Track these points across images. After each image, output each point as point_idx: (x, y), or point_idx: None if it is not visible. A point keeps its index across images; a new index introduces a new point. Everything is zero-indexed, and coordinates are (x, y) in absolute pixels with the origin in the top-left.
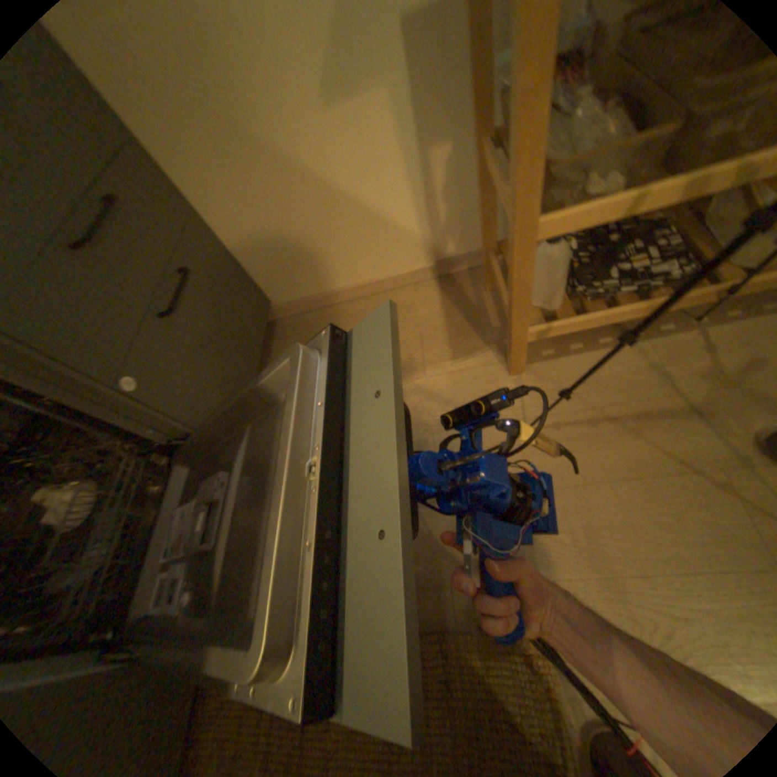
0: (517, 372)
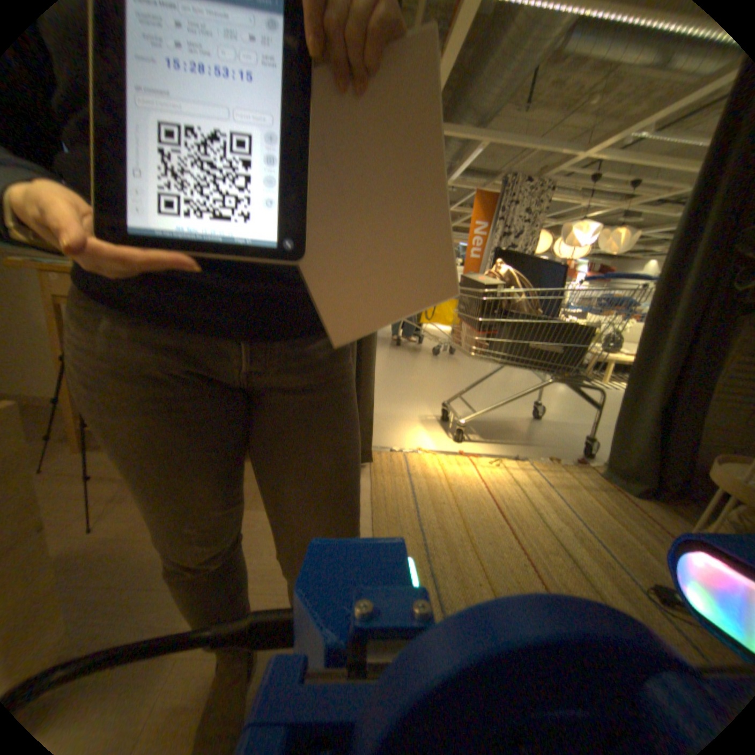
0: (76, 451)
